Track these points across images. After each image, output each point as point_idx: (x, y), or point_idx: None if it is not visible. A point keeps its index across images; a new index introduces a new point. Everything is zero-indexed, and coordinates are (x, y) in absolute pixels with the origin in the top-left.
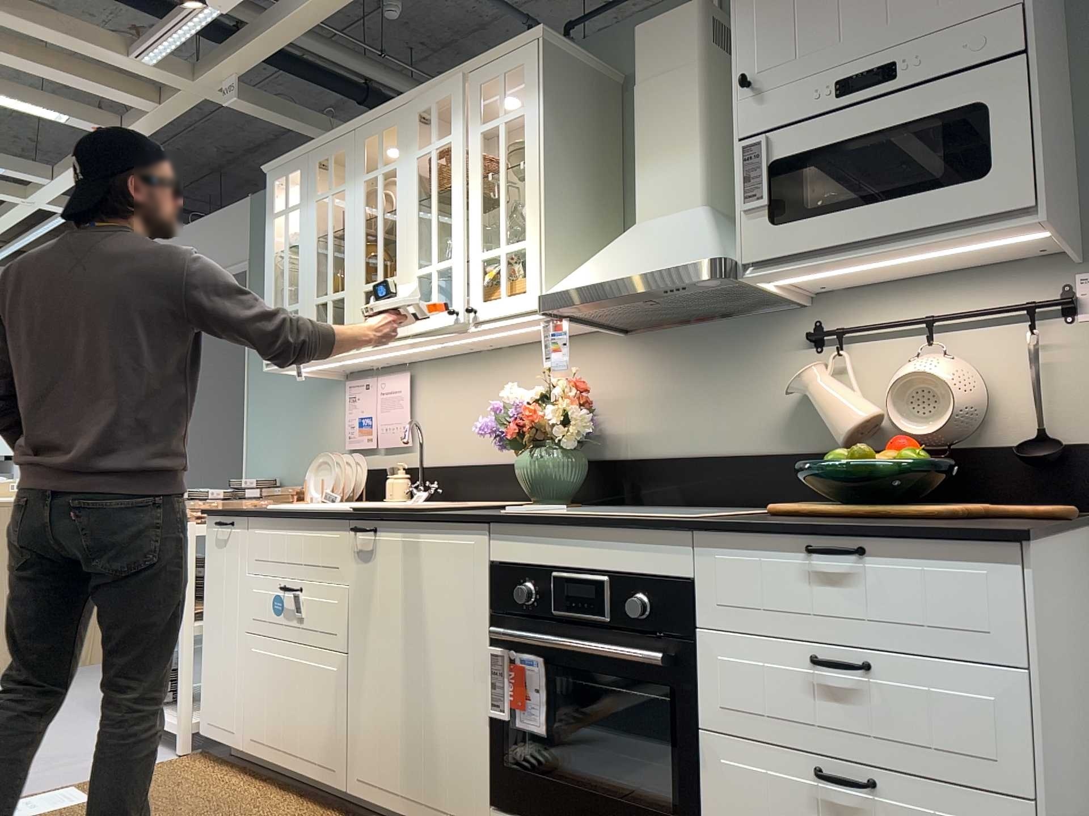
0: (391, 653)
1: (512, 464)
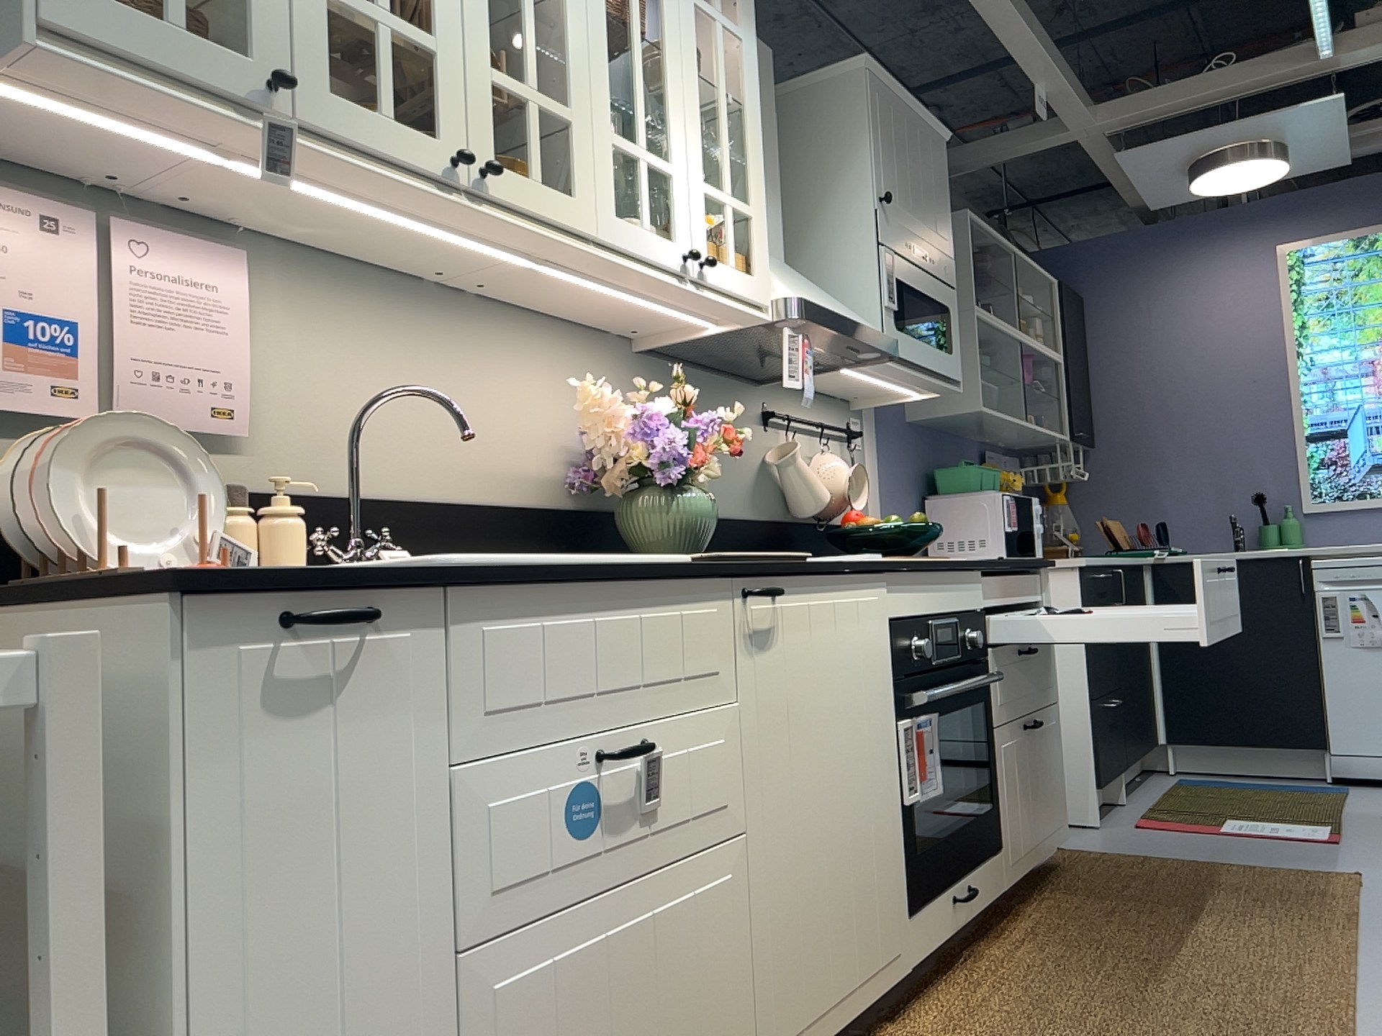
0: (810, 789)
1: (499, 506)
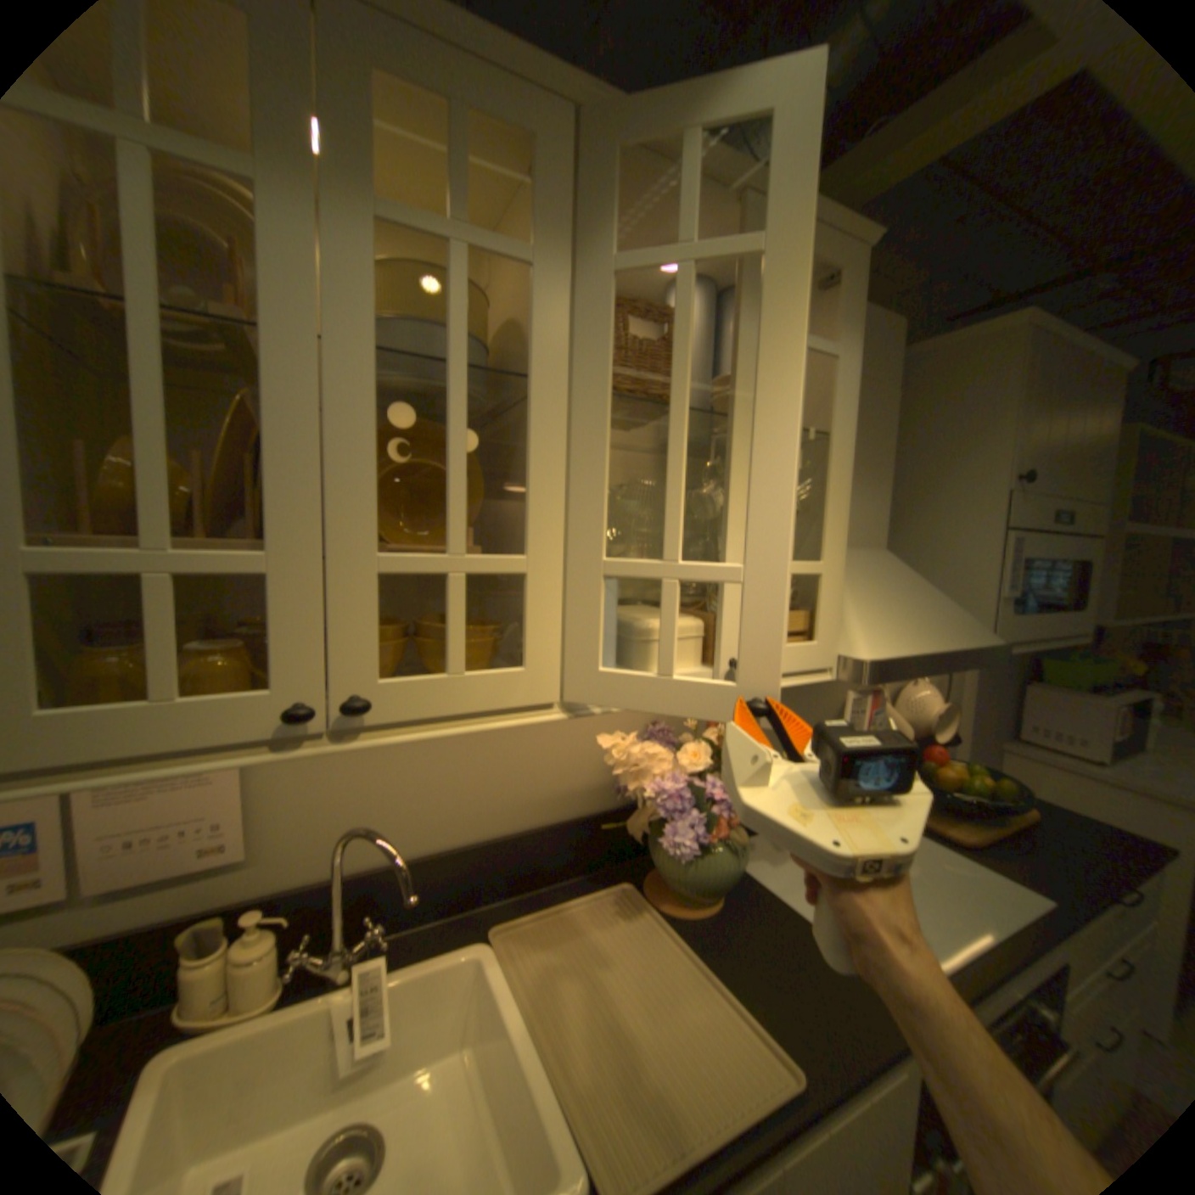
0: None
1: (535, 830)
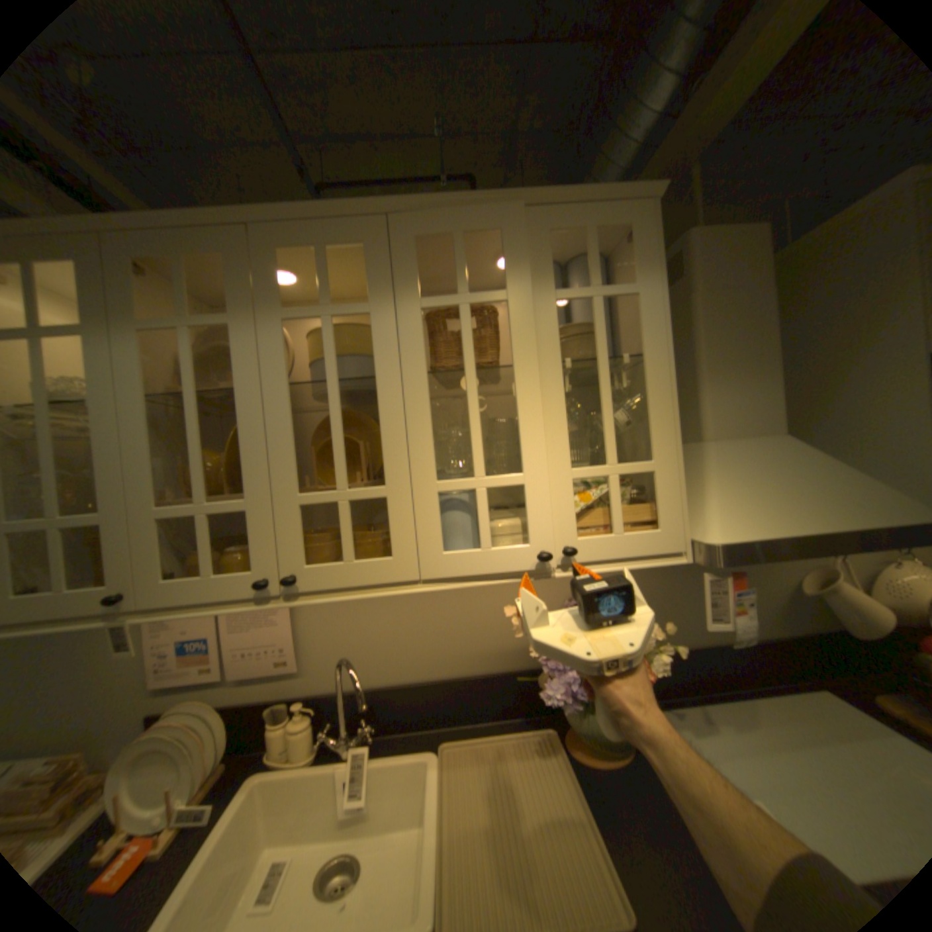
0: None
1: (478, 676)
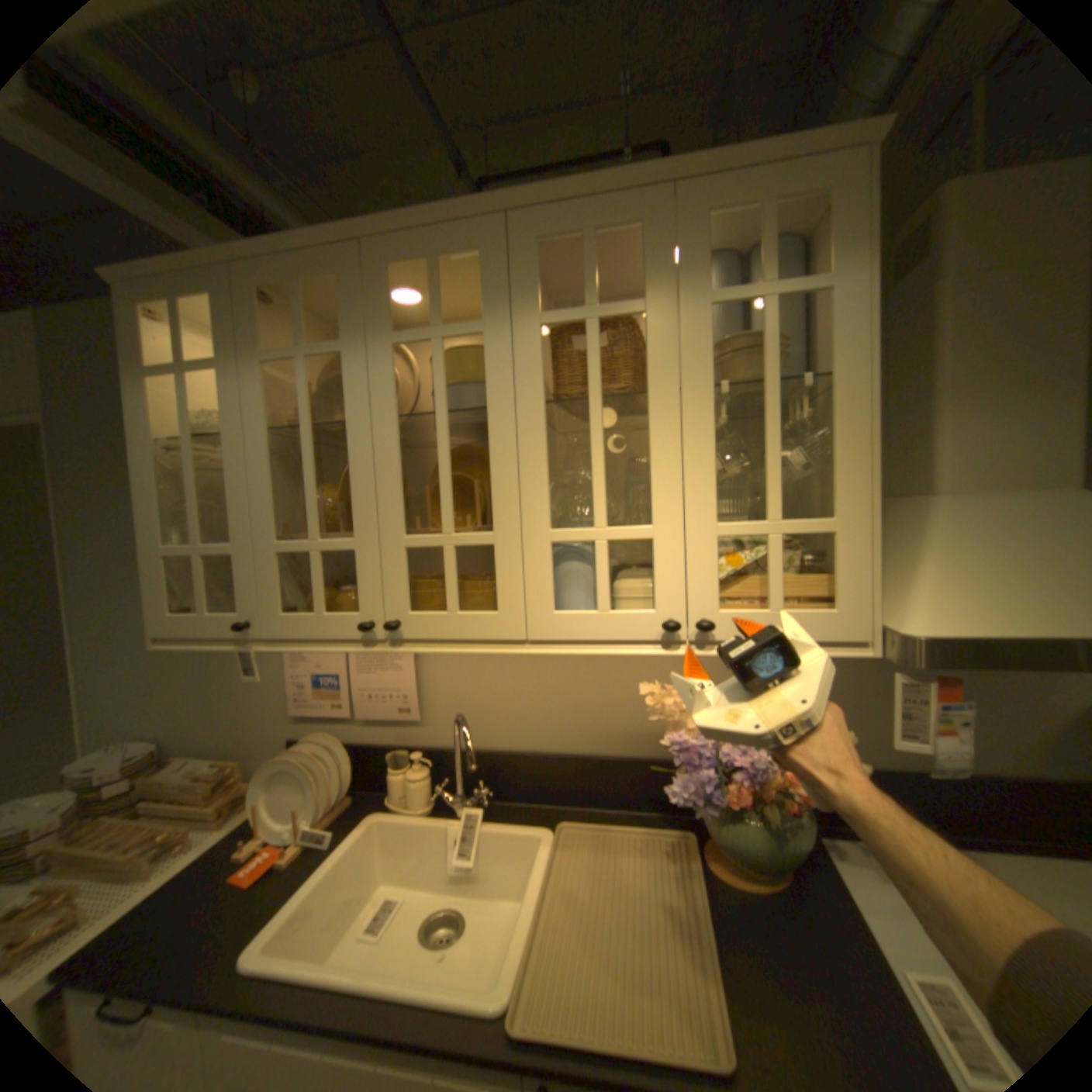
0: None
1: (611, 757)
